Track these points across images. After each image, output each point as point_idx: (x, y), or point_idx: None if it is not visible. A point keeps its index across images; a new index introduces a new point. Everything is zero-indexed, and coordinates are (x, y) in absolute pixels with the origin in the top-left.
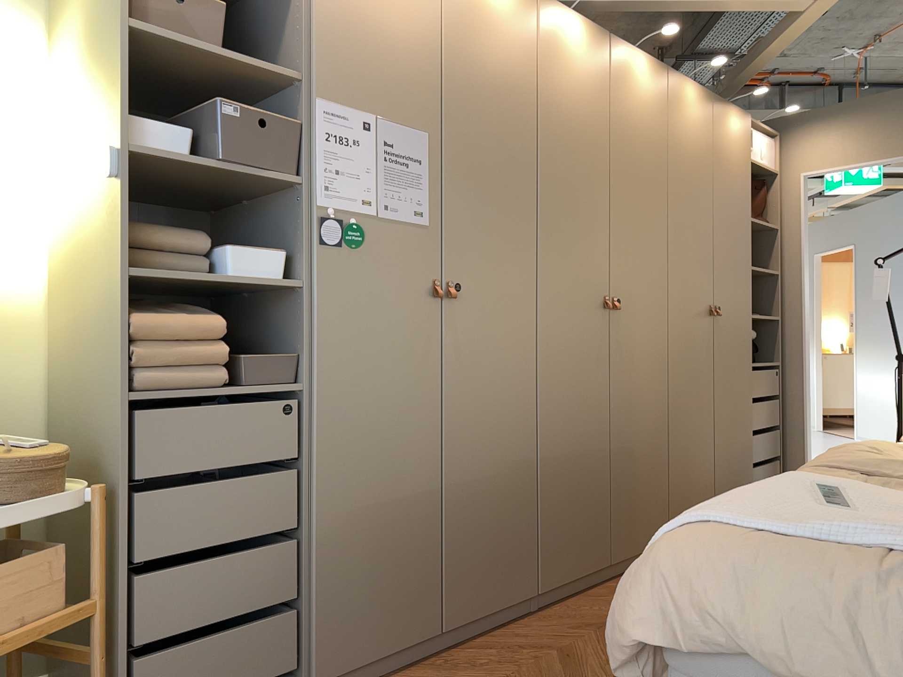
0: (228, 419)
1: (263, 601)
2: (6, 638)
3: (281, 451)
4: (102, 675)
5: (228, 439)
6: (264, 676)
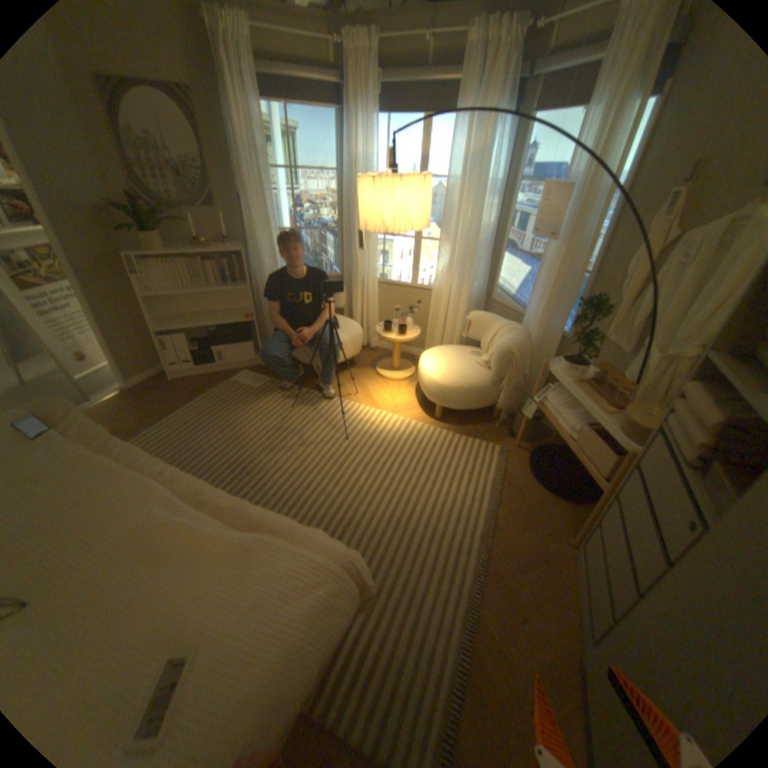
0: (674, 487)
1: (614, 594)
2: (585, 459)
3: (672, 547)
4: (597, 518)
5: (666, 498)
6: (594, 618)
